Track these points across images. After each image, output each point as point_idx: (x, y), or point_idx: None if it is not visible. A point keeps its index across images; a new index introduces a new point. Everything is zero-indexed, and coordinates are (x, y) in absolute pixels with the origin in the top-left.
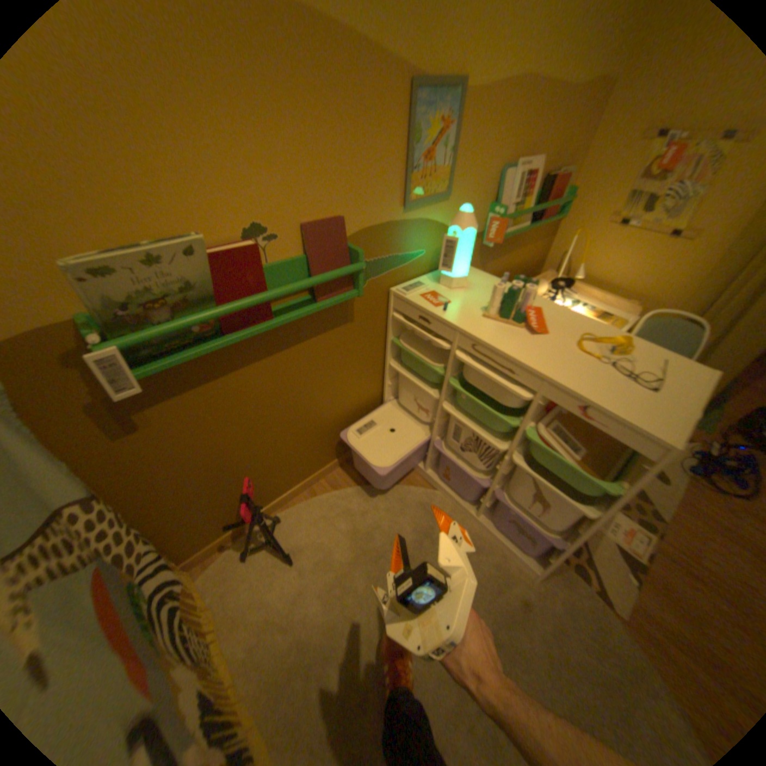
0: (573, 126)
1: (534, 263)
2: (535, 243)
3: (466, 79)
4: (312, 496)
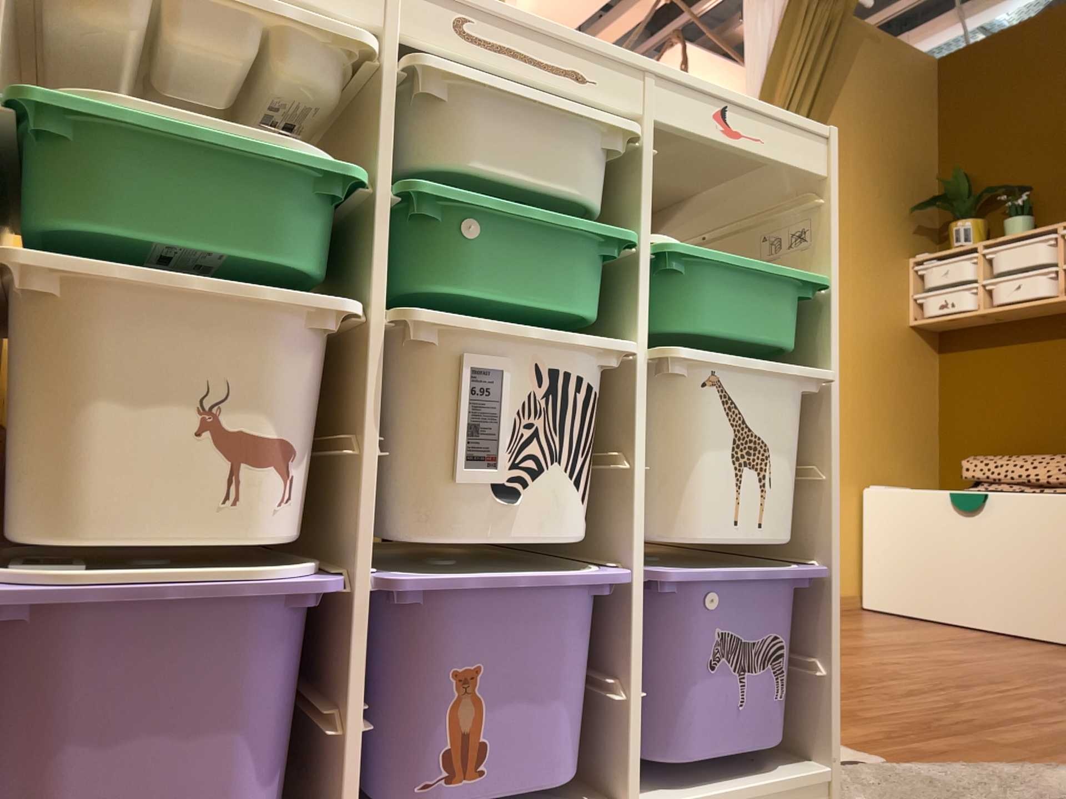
0: None
1: None
2: None
3: None
4: None
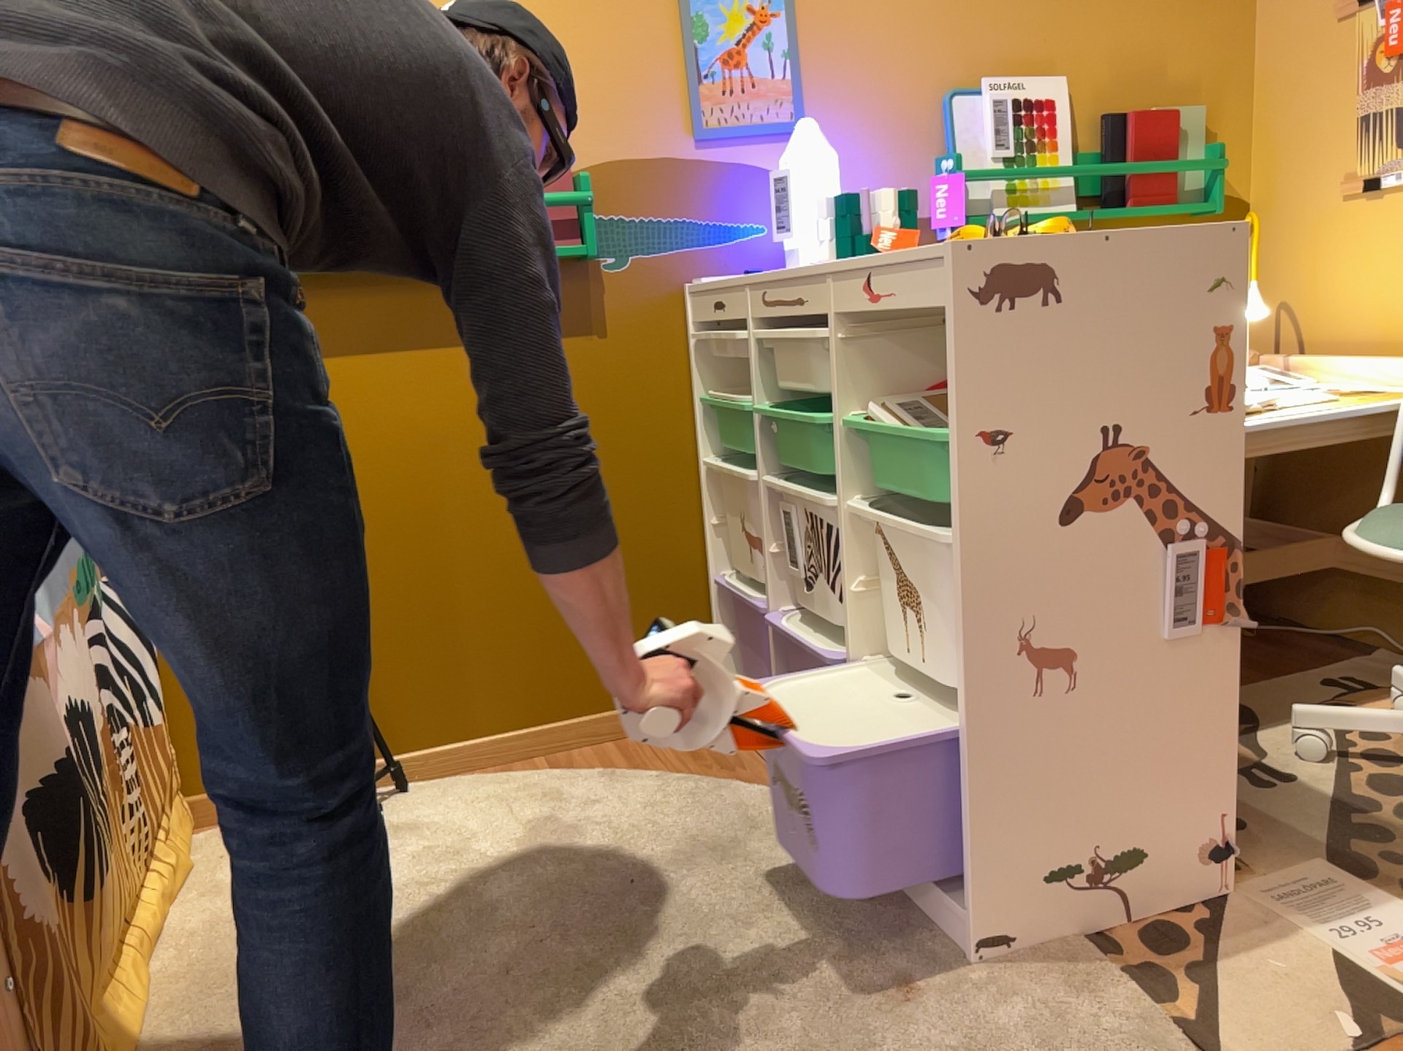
0: (1147, 35)
1: None
2: None
3: None
4: (499, 774)
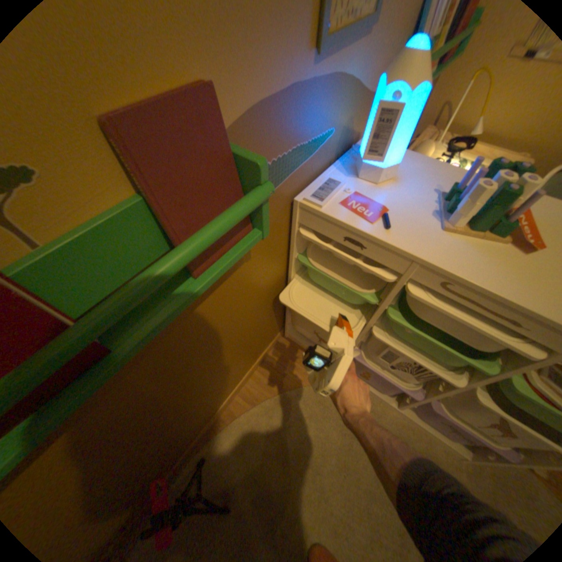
0: None
1: None
2: None
3: None
4: (232, 419)
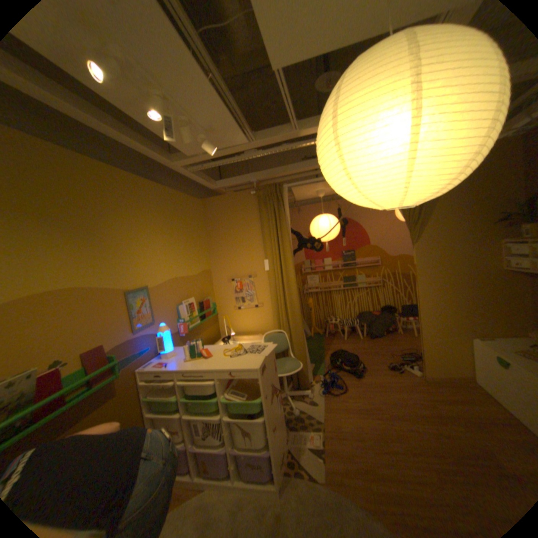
0: (201, 285)
1: (214, 336)
2: (210, 328)
3: (147, 286)
4: None
